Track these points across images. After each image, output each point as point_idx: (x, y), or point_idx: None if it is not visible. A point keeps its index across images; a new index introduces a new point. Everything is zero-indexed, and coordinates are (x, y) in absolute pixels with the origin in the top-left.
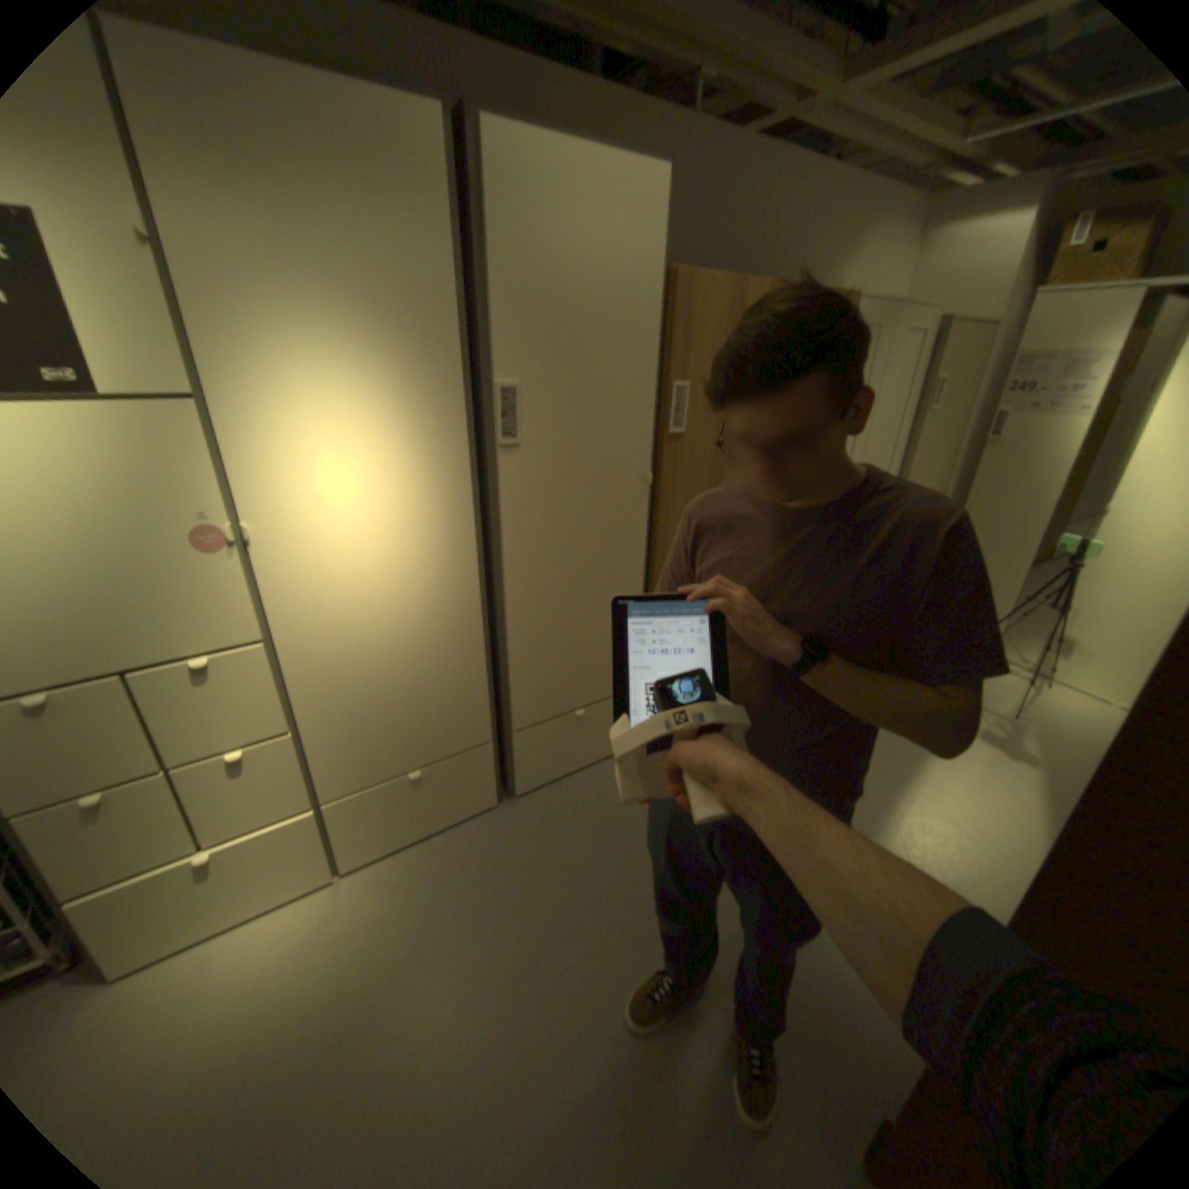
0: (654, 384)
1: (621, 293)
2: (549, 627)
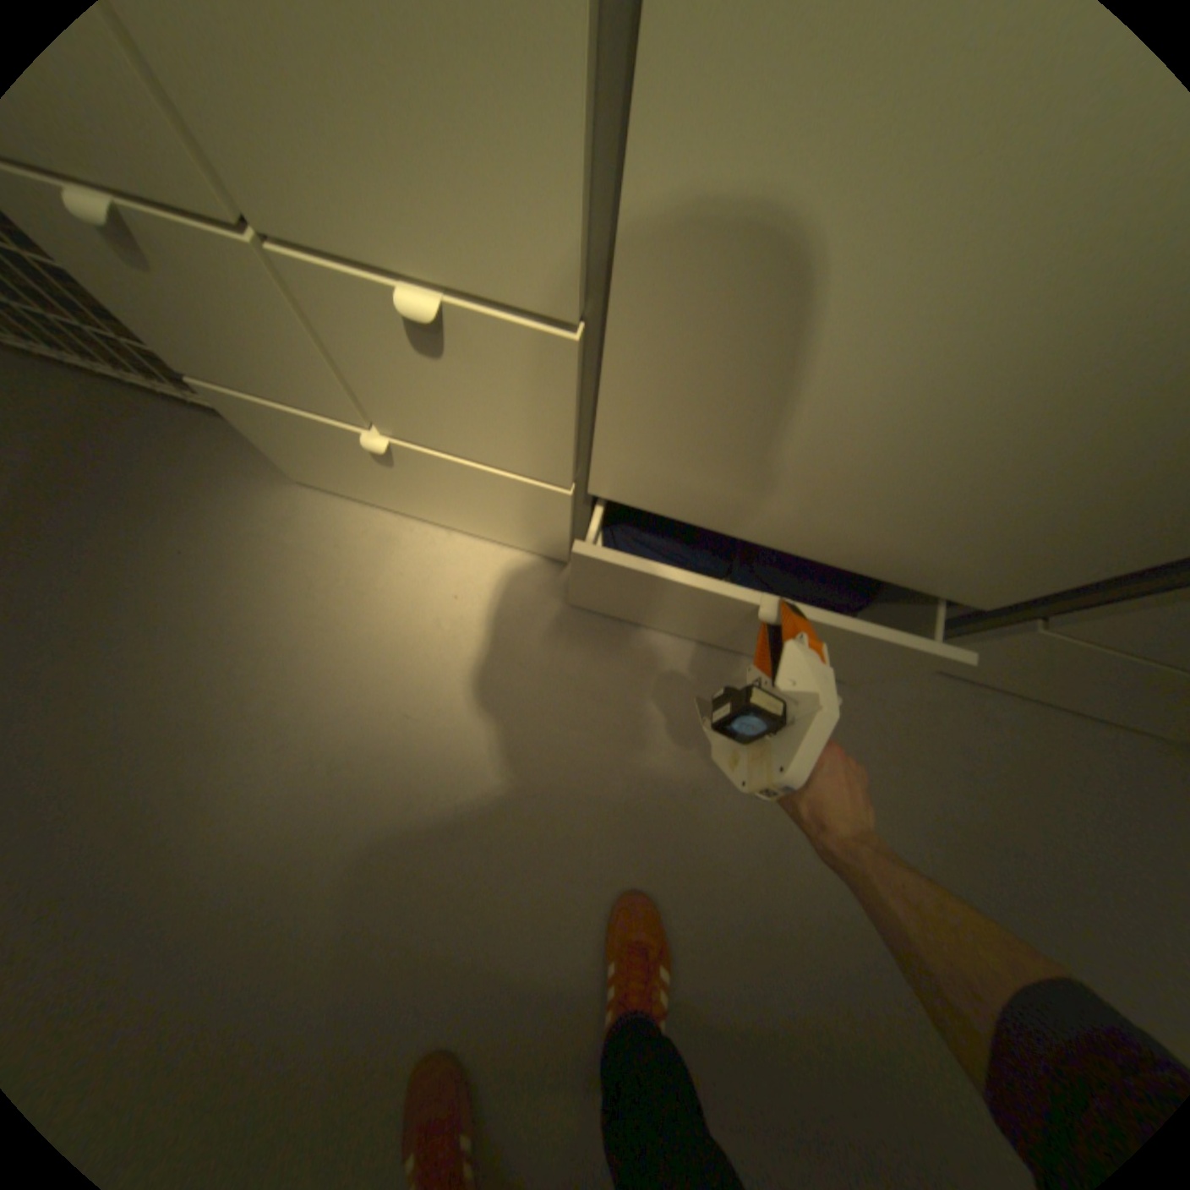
0: None
1: None
2: None
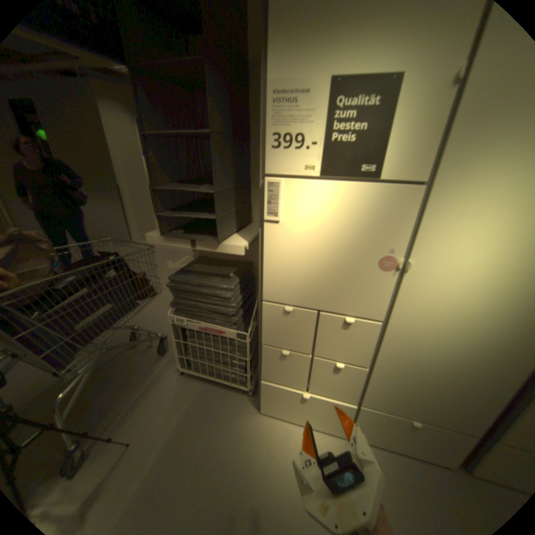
0: None
1: None
2: None
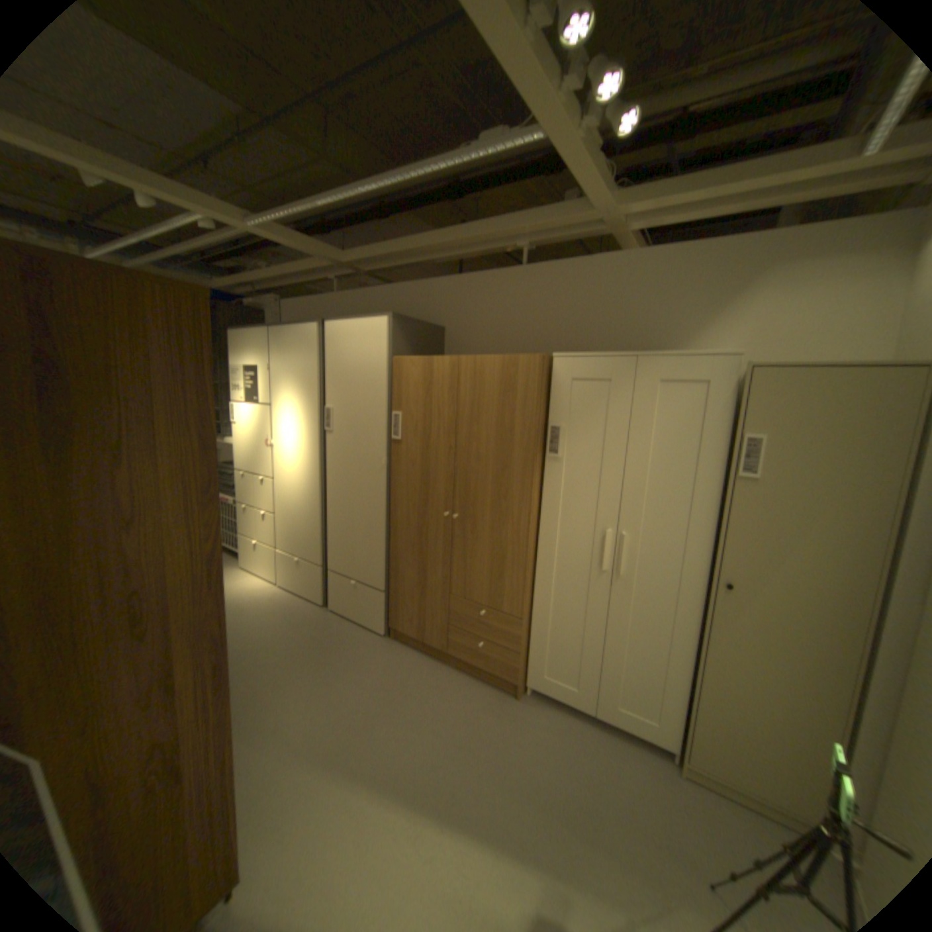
0: (386, 413)
1: (368, 372)
2: (342, 522)
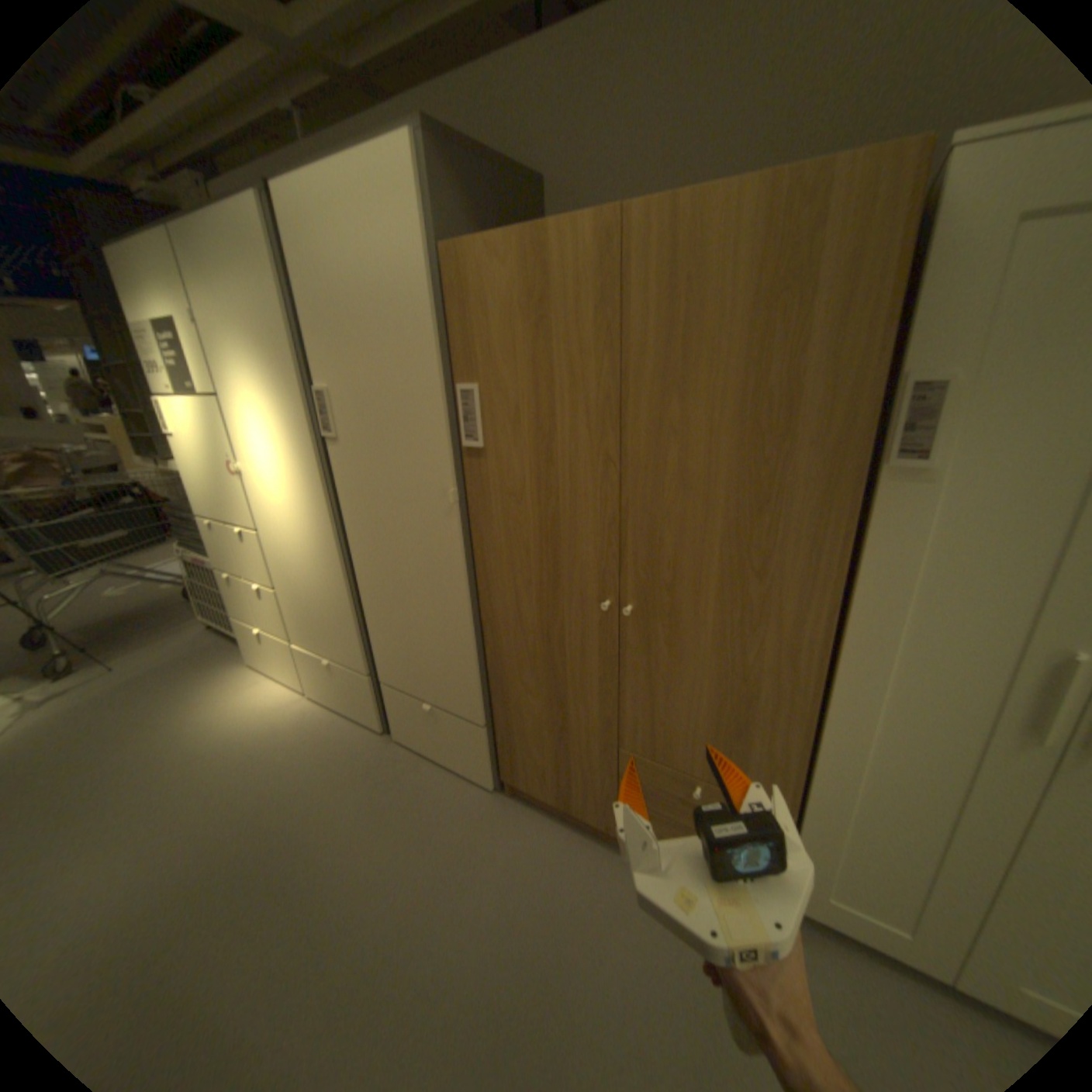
0: (440, 387)
1: (386, 293)
2: (389, 606)
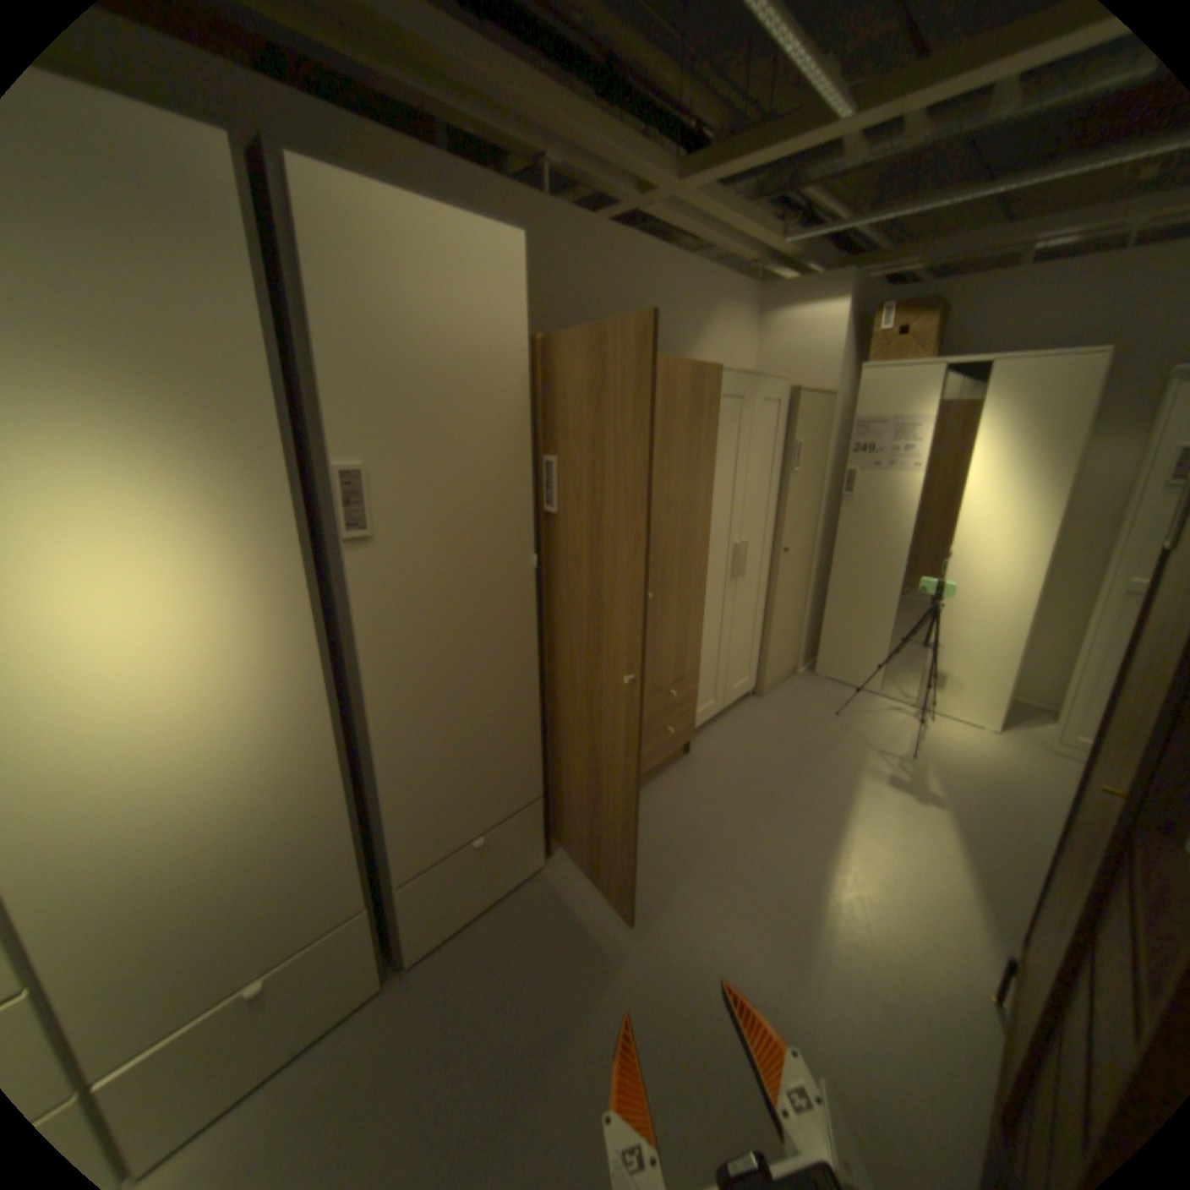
0: (530, 459)
1: (483, 362)
2: (430, 747)
